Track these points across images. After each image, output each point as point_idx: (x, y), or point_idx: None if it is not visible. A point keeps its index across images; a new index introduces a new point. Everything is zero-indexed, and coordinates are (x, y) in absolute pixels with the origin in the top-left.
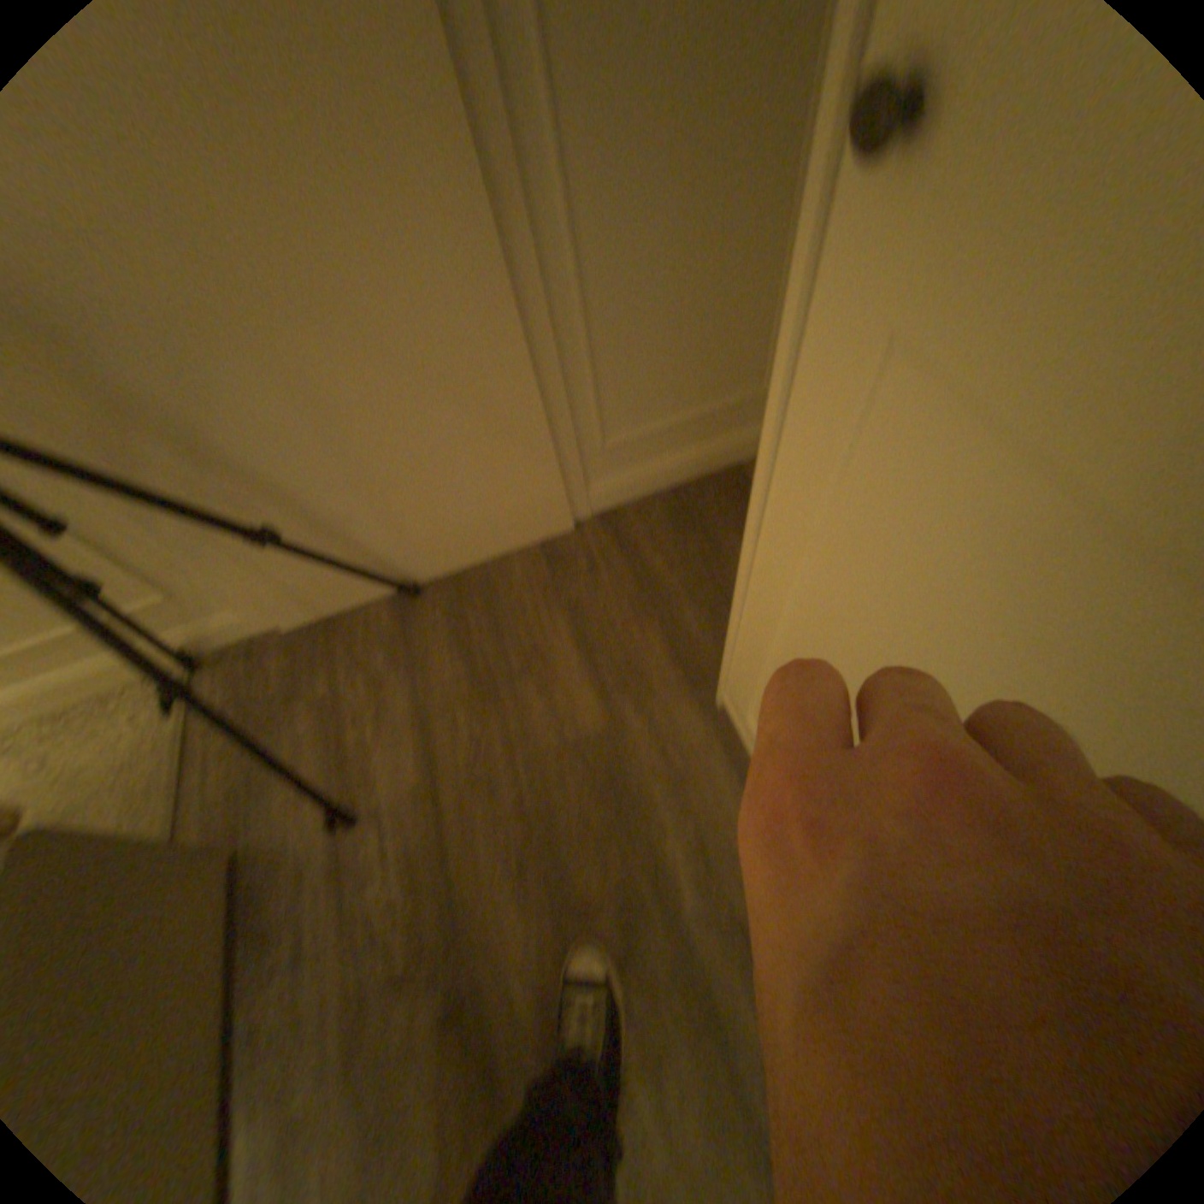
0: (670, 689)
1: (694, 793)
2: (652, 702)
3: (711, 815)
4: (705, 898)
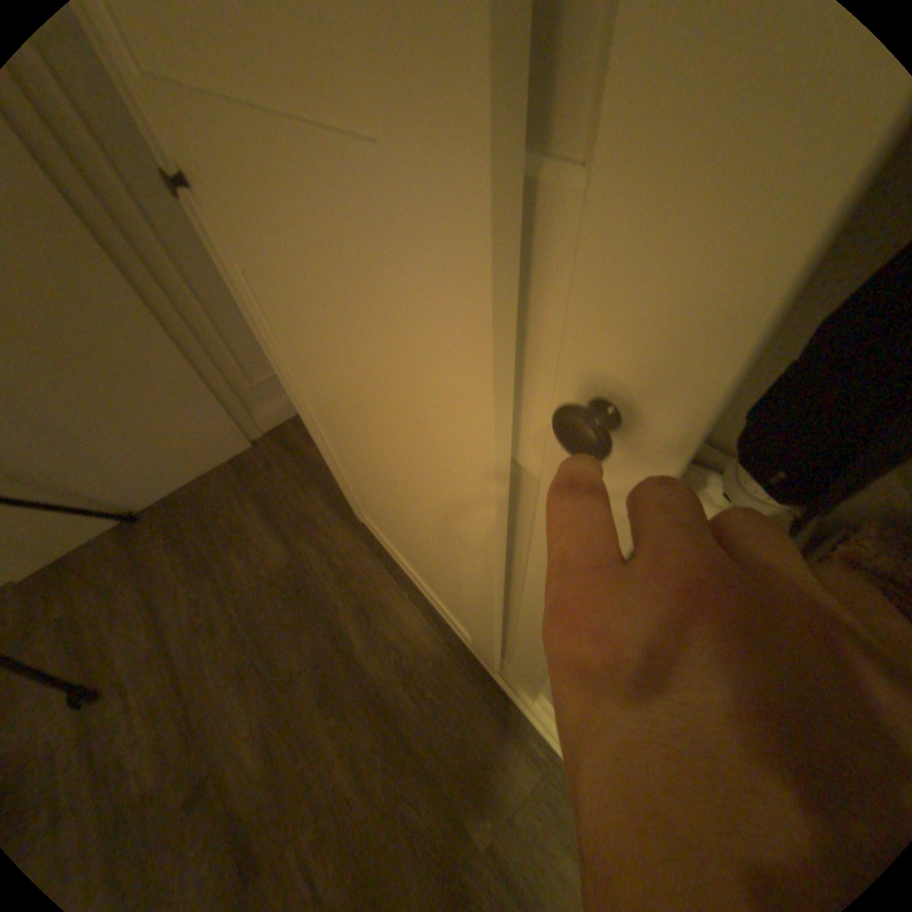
0: (331, 522)
1: (354, 578)
2: (320, 534)
3: (367, 587)
4: (370, 637)
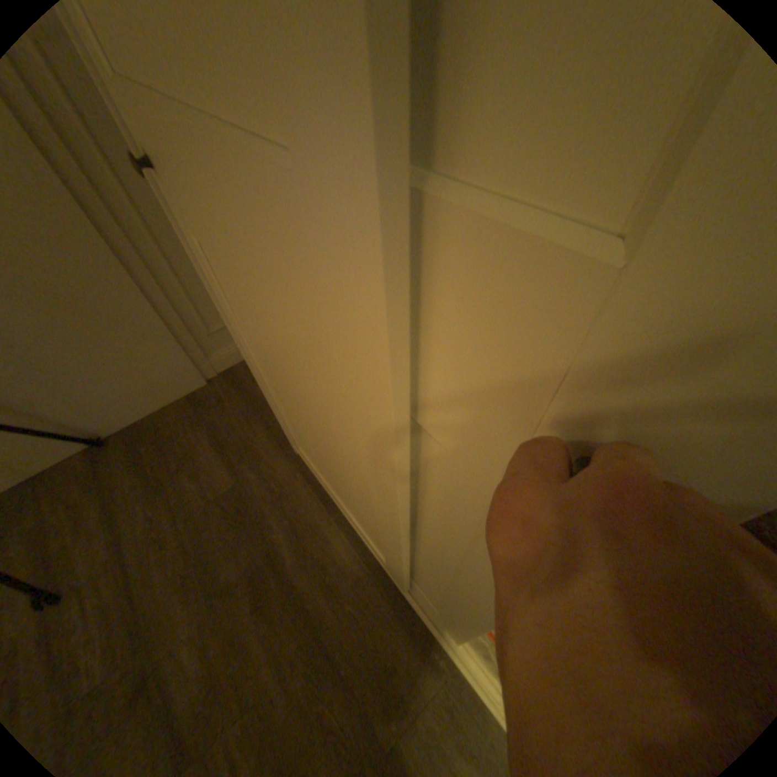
0: (271, 452)
1: (288, 502)
2: (261, 462)
3: (299, 510)
4: (299, 554)
